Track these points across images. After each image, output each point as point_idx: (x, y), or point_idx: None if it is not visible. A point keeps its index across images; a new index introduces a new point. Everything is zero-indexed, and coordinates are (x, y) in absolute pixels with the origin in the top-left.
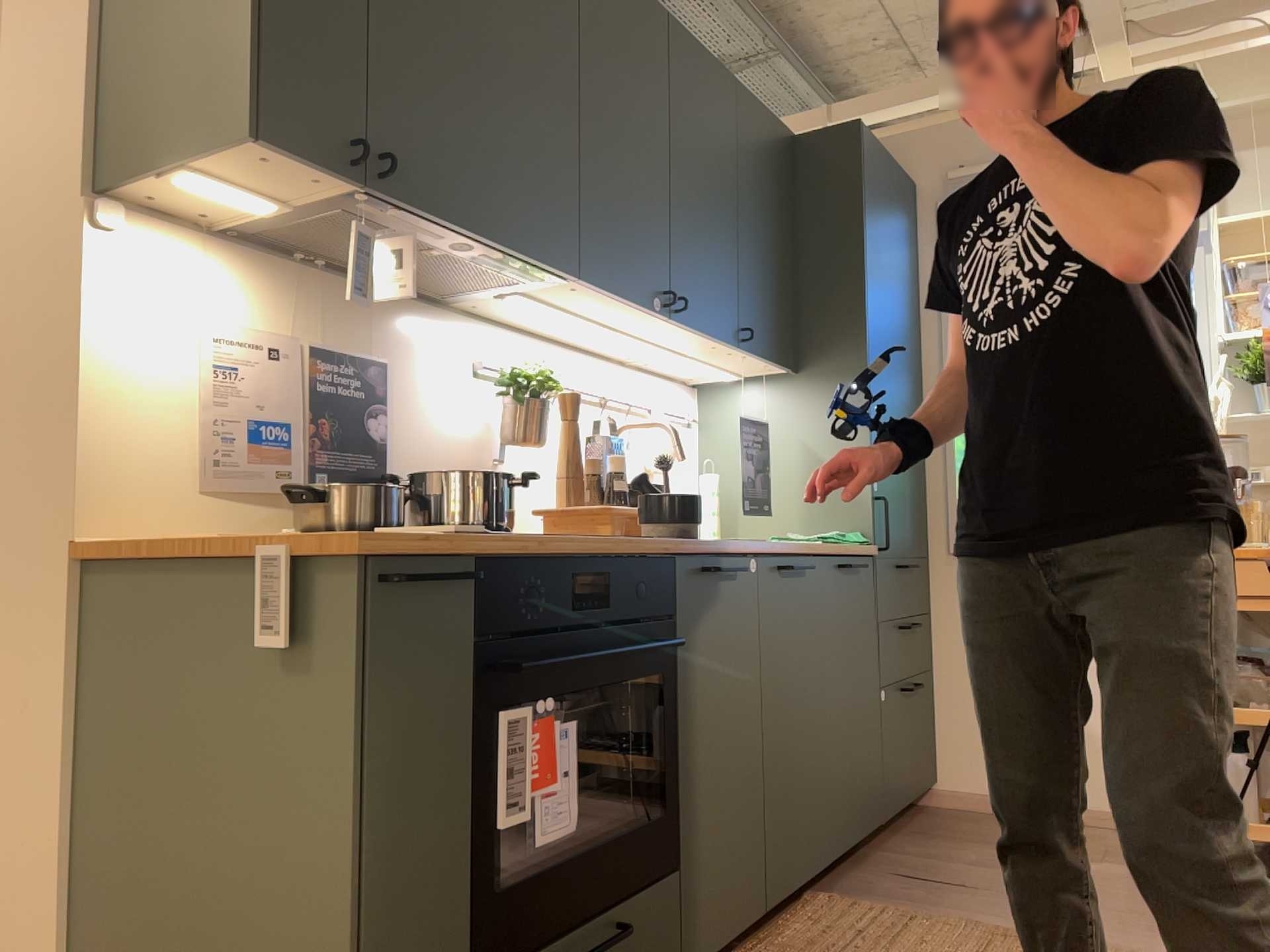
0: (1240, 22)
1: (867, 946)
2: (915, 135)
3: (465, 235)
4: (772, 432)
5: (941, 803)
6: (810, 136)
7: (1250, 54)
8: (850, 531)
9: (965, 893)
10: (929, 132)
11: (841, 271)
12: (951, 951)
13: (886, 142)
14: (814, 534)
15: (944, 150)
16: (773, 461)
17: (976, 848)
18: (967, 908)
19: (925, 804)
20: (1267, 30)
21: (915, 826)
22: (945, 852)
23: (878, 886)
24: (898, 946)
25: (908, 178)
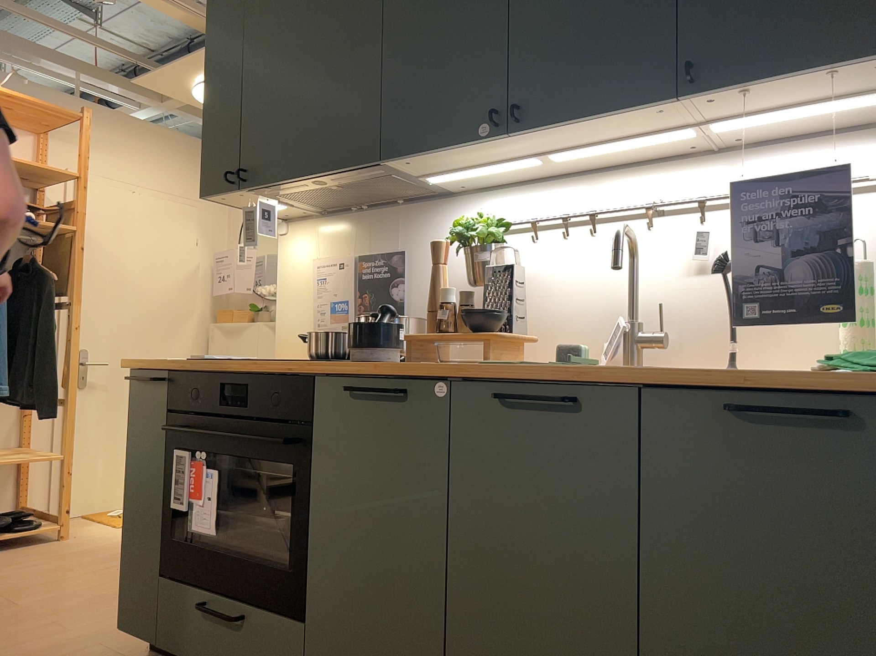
0: None
1: None
2: None
3: (301, 181)
4: None
5: None
6: None
7: None
8: None
9: None
10: None
11: None
12: None
13: None
14: None
15: None
16: None
17: None
18: None
19: None
20: None
21: None
22: None
23: None
24: None
25: None
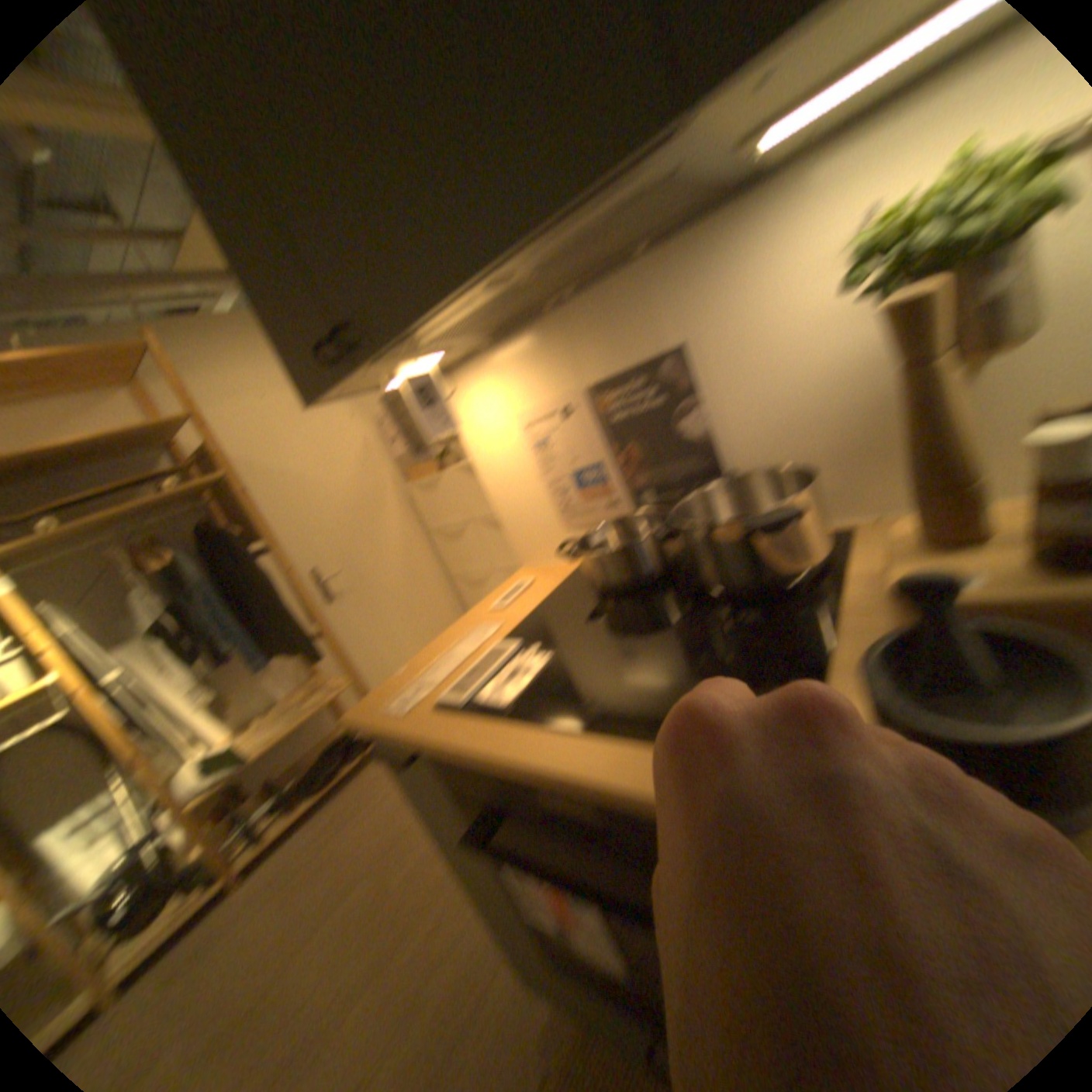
0: None
1: None
2: None
3: (456, 299)
4: None
5: None
6: None
7: None
8: None
9: None
10: None
11: None
12: None
13: None
14: None
15: None
16: None
17: None
18: None
19: None
20: None
21: None
22: None
23: None
24: None
25: None
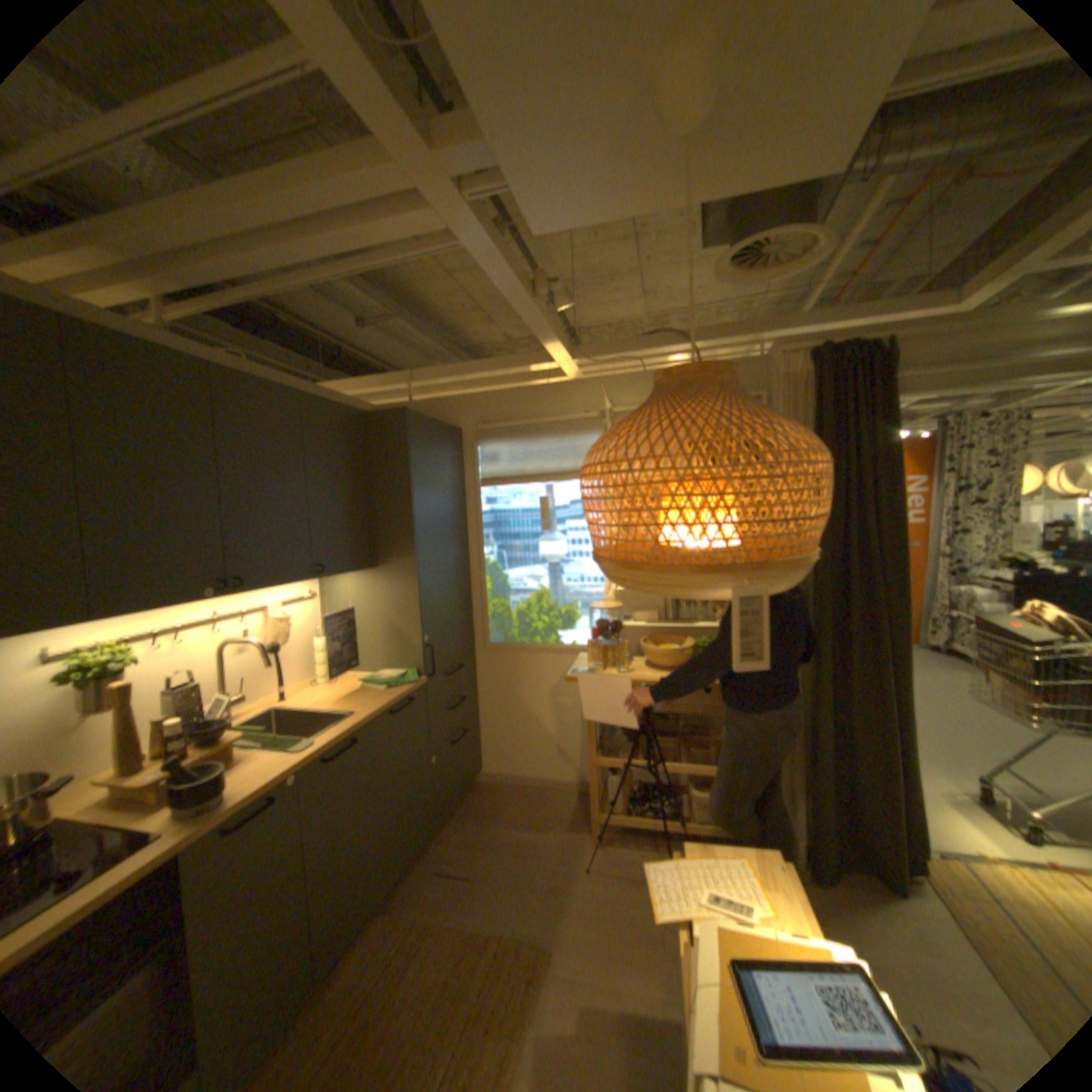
0: (627, 359)
1: (383, 988)
2: (460, 398)
3: None
4: (362, 604)
5: (482, 782)
6: (375, 413)
7: (634, 376)
8: (409, 669)
9: (465, 892)
10: (468, 397)
11: (398, 507)
12: (433, 980)
13: (444, 400)
14: (388, 670)
15: (476, 410)
16: (363, 623)
17: (487, 831)
18: (461, 912)
19: (474, 783)
20: (642, 364)
21: (462, 810)
22: (469, 840)
23: (417, 894)
24: (403, 981)
25: (457, 425)
